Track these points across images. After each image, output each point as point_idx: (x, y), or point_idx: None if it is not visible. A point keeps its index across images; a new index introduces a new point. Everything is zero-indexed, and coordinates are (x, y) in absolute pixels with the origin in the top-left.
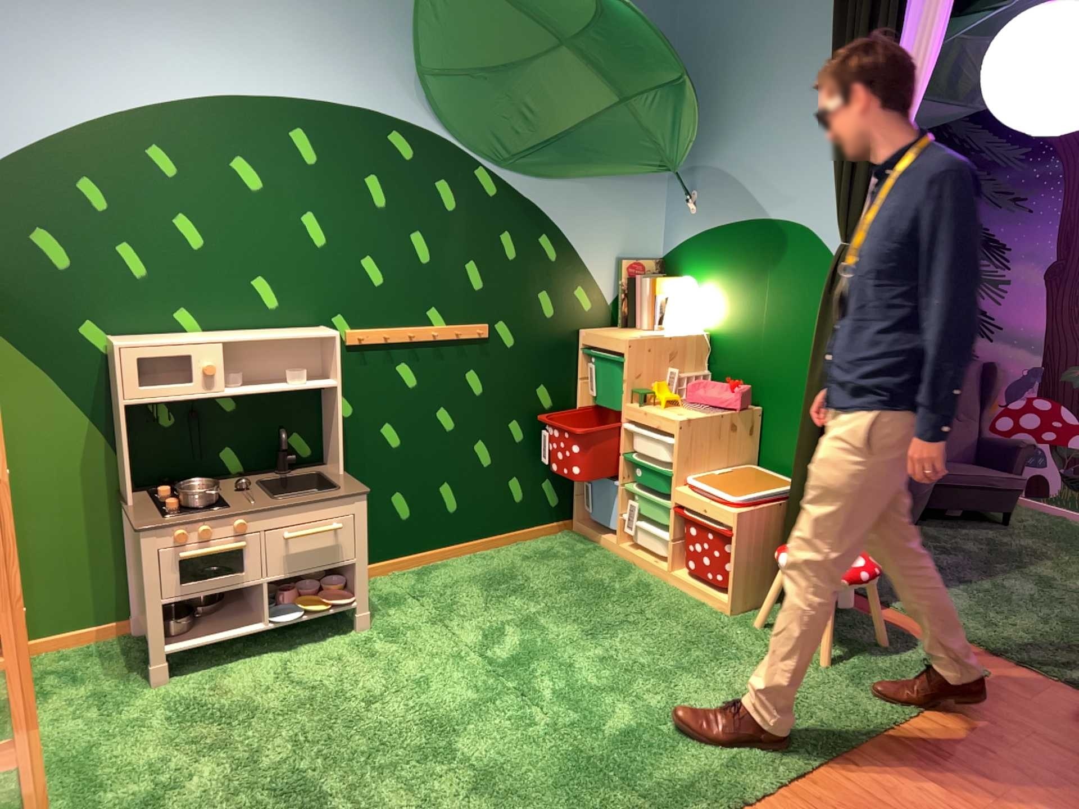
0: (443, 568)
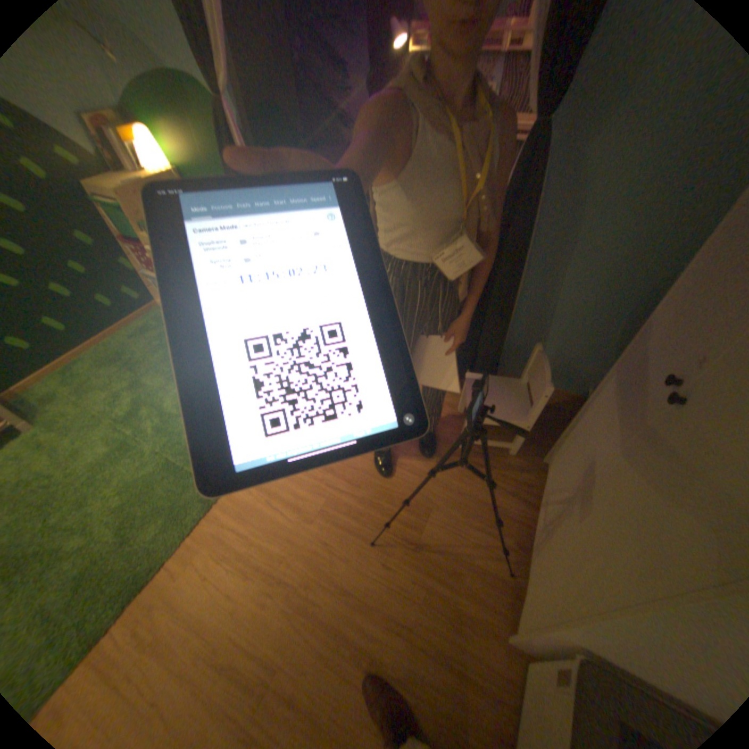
0: (78, 363)
